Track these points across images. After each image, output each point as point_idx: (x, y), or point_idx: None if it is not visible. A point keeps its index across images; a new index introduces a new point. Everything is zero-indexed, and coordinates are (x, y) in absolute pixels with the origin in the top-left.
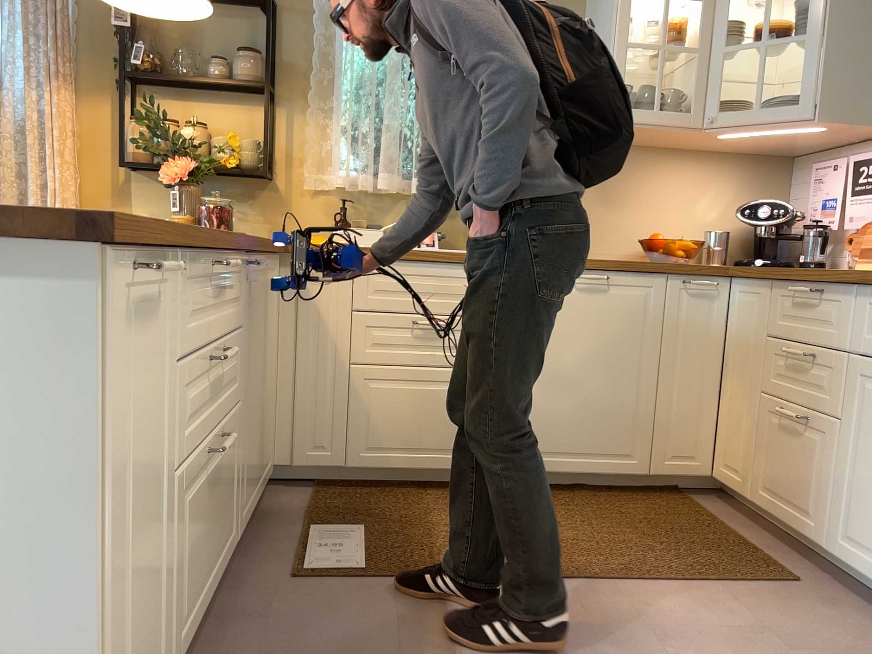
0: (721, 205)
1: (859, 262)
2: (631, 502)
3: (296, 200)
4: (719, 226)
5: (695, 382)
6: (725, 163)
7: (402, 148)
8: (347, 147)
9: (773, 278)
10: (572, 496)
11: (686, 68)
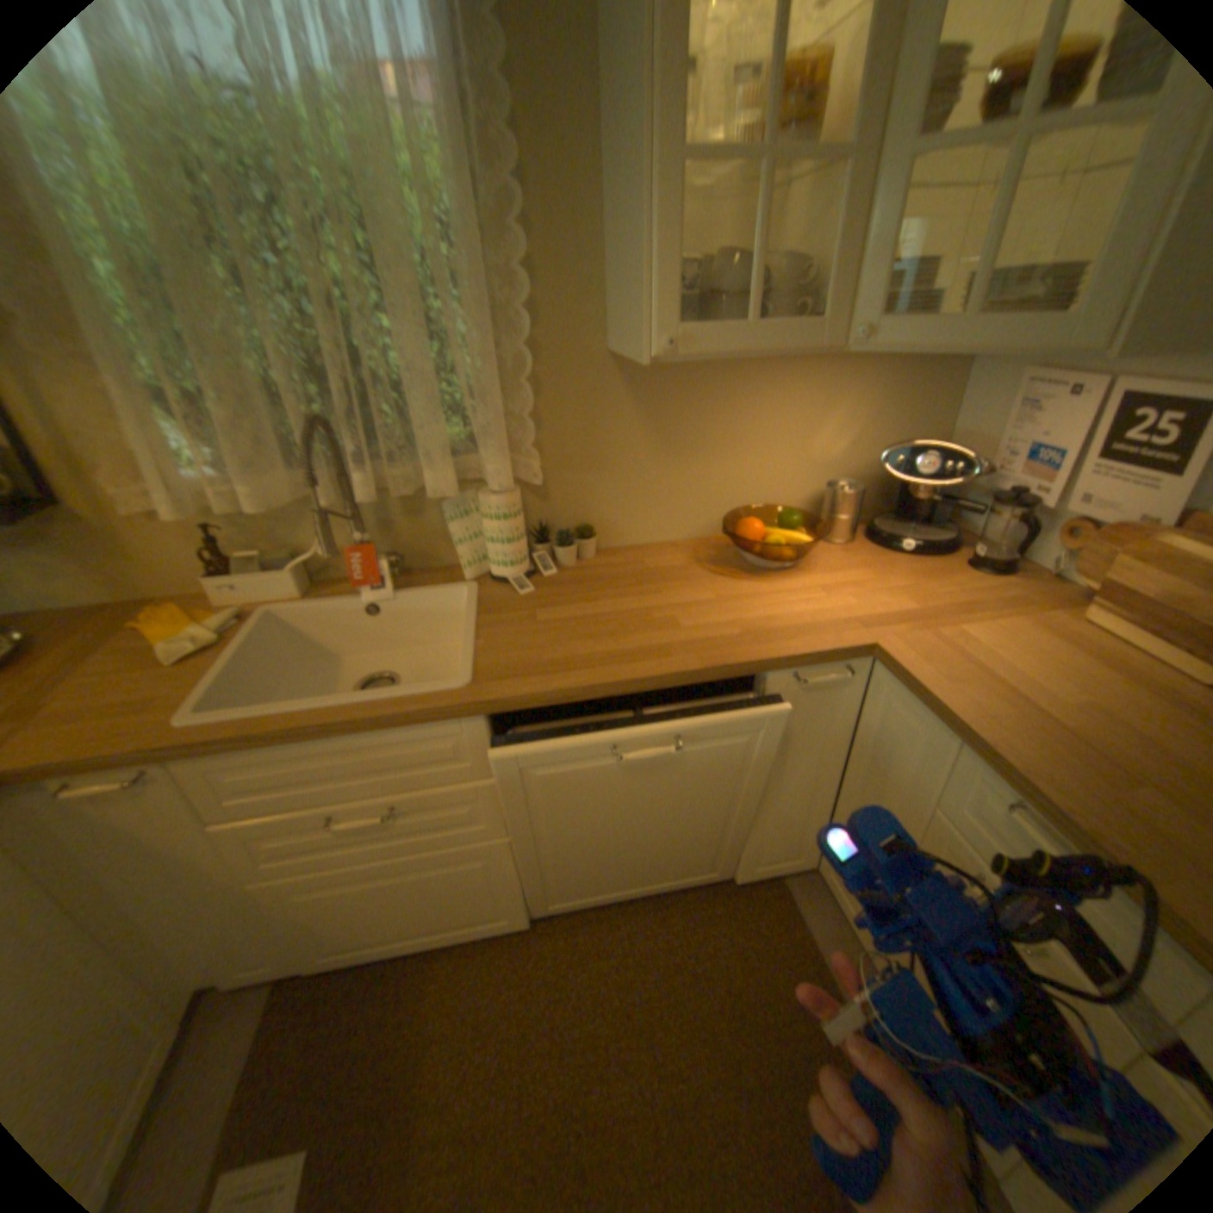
0: (853, 431)
1: (1098, 602)
2: (710, 932)
3: (120, 532)
4: (846, 465)
5: (803, 791)
6: (868, 357)
7: (268, 423)
8: (162, 428)
9: (974, 749)
10: (633, 929)
11: (819, 182)
